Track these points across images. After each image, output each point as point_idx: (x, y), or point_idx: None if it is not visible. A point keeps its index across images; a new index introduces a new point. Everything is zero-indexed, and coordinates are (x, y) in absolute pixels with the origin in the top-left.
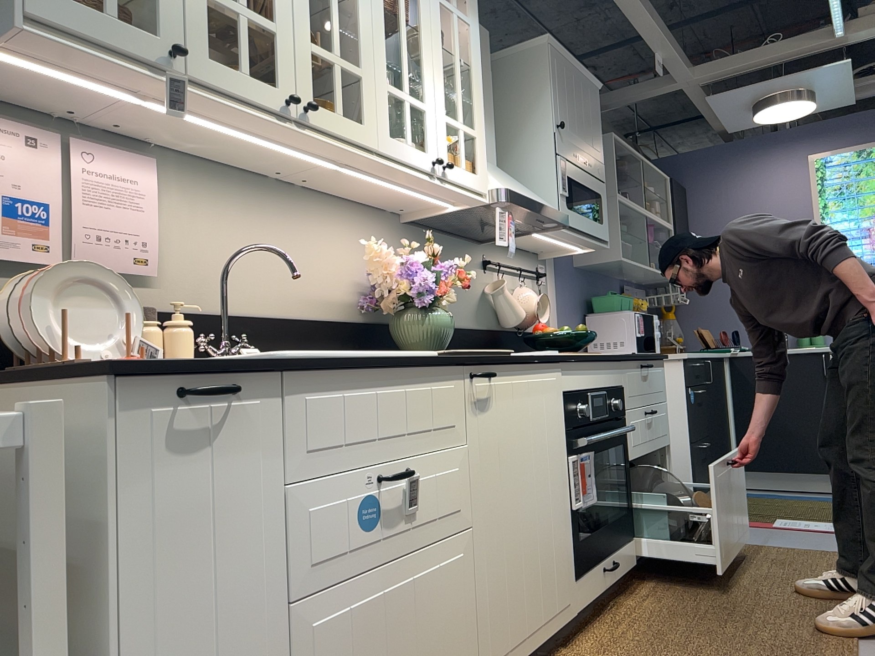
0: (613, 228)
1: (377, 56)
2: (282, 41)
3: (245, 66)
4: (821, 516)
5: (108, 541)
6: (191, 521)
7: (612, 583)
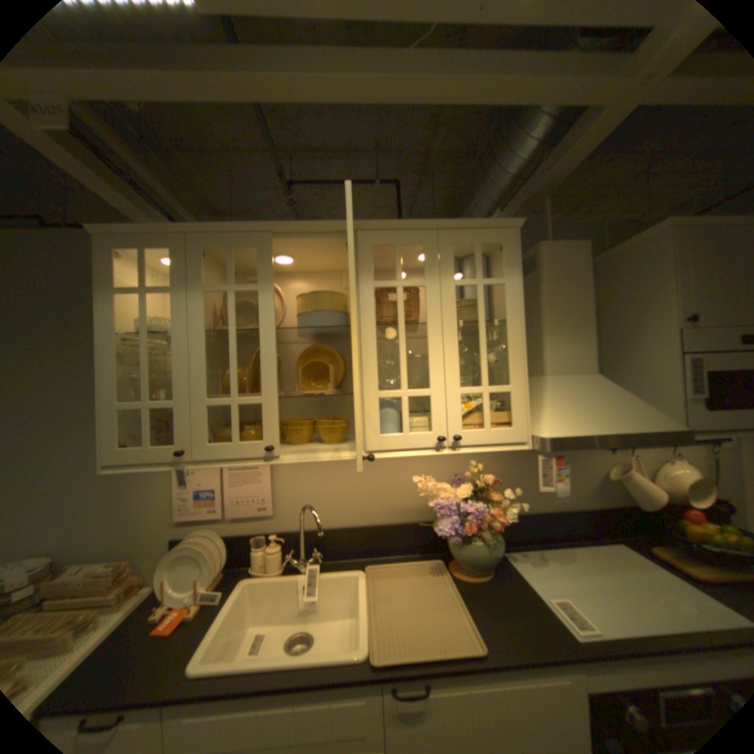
0: None
1: (367, 374)
2: (267, 406)
3: (236, 437)
4: None
5: None
6: None
7: None
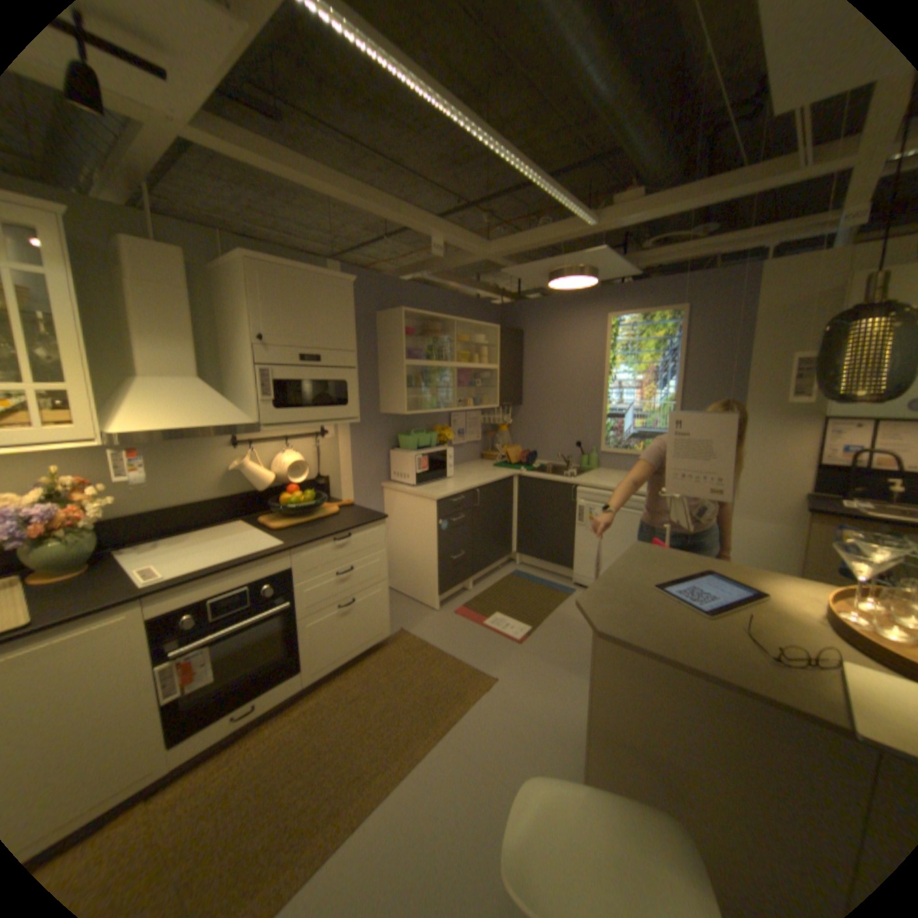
0: (401, 388)
1: None
2: None
3: None
4: (528, 615)
5: None
6: None
7: (248, 722)
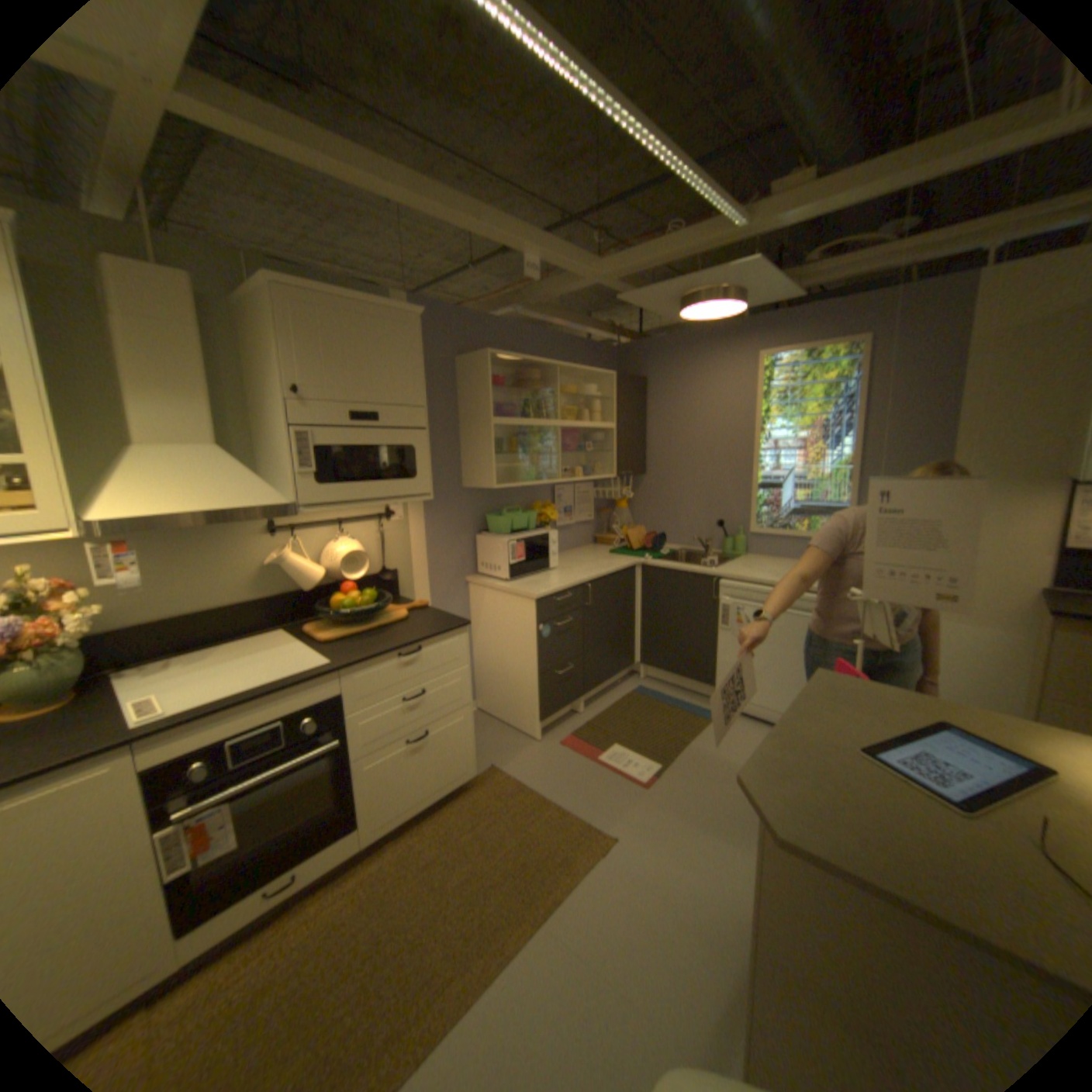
0: (488, 455)
1: None
2: None
3: None
4: (656, 749)
5: None
6: None
7: (287, 897)
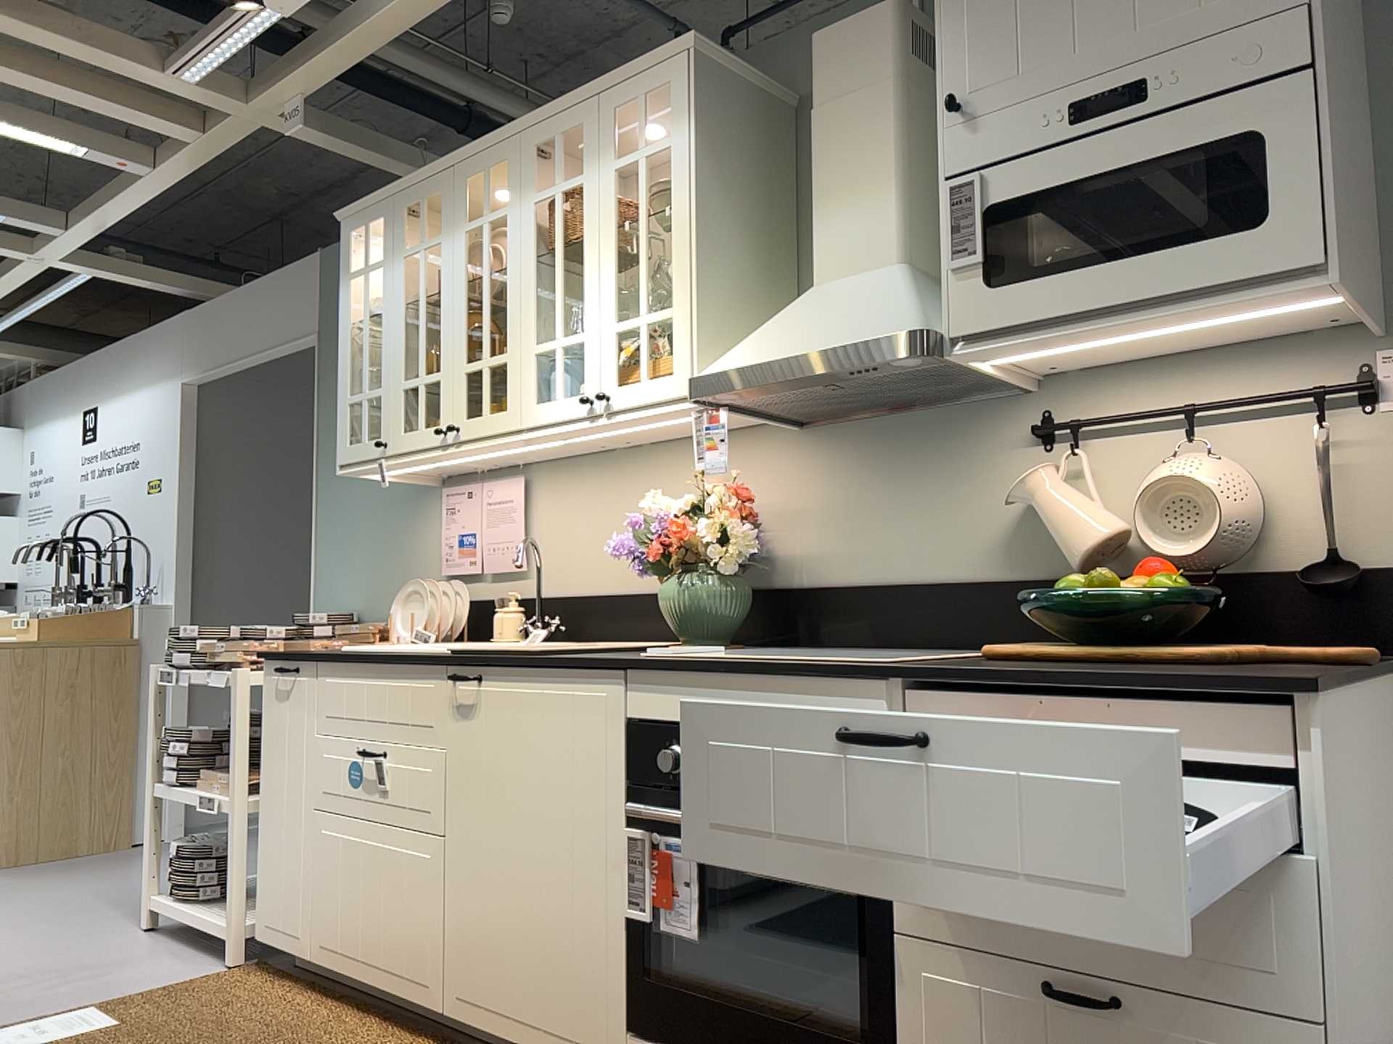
0: None
1: (523, 323)
2: (443, 382)
3: (420, 422)
4: None
5: (263, 735)
6: (282, 738)
7: None
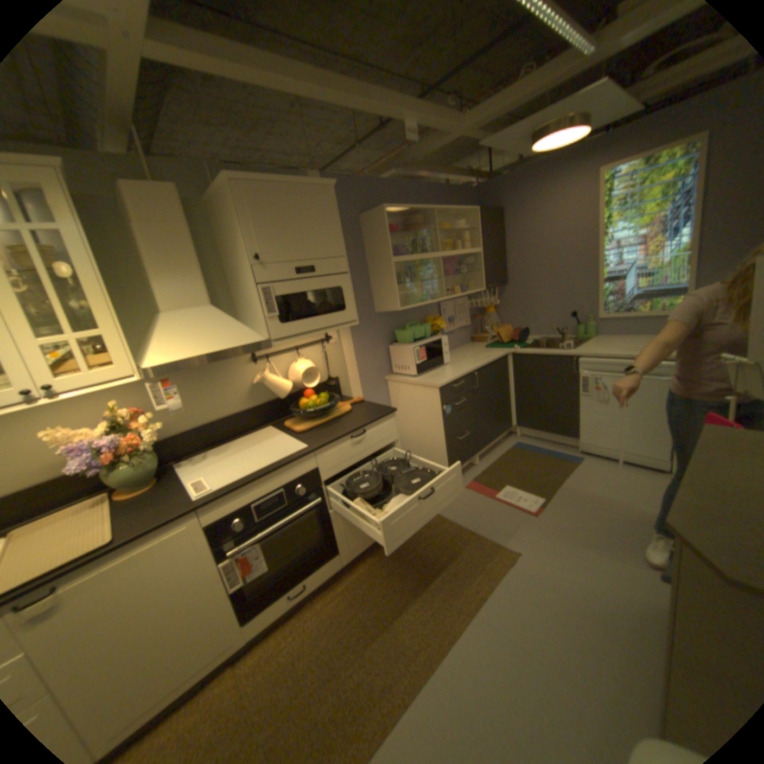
0: (391, 286)
1: None
2: None
3: None
4: (538, 487)
5: None
6: None
7: (302, 598)
